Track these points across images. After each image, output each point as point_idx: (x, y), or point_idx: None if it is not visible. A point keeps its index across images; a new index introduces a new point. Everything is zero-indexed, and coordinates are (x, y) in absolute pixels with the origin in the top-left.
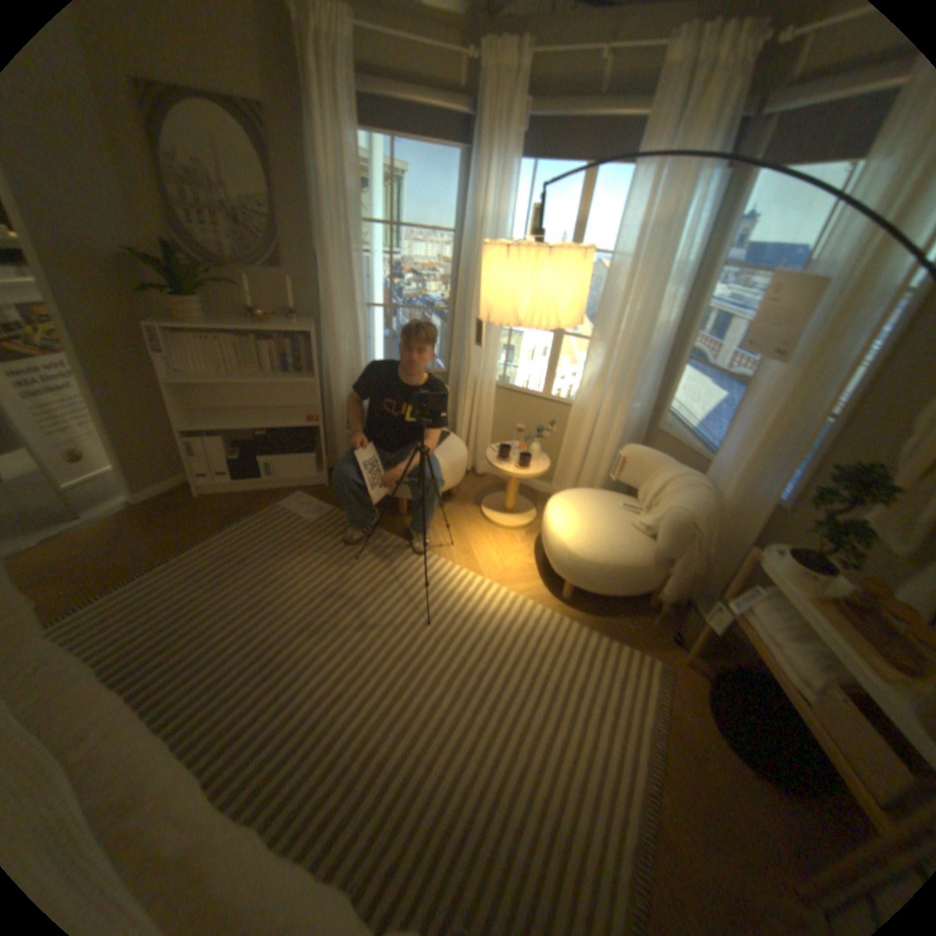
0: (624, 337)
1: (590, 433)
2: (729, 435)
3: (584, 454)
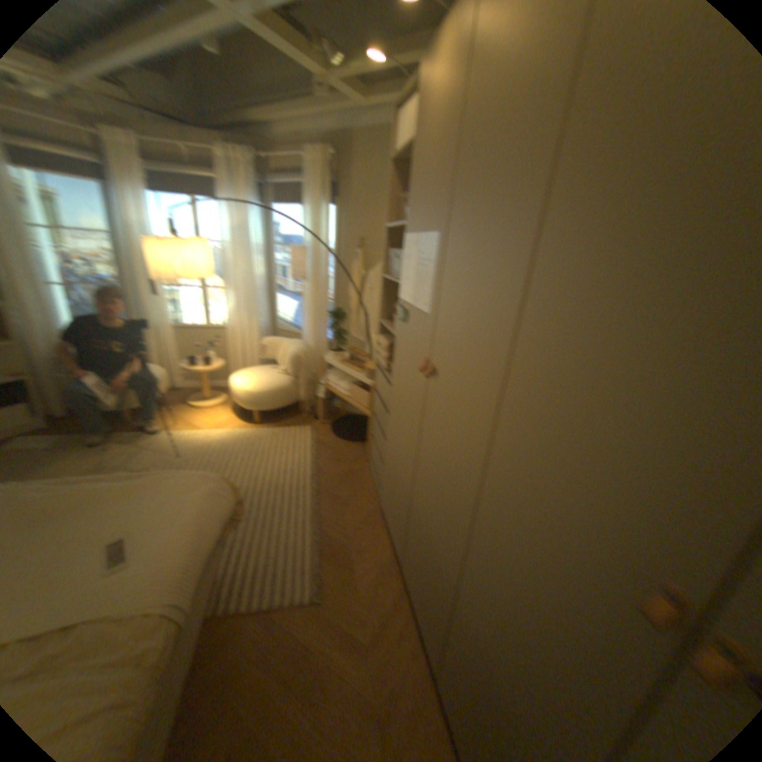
0: (240, 284)
1: (240, 338)
2: (303, 319)
3: (241, 352)
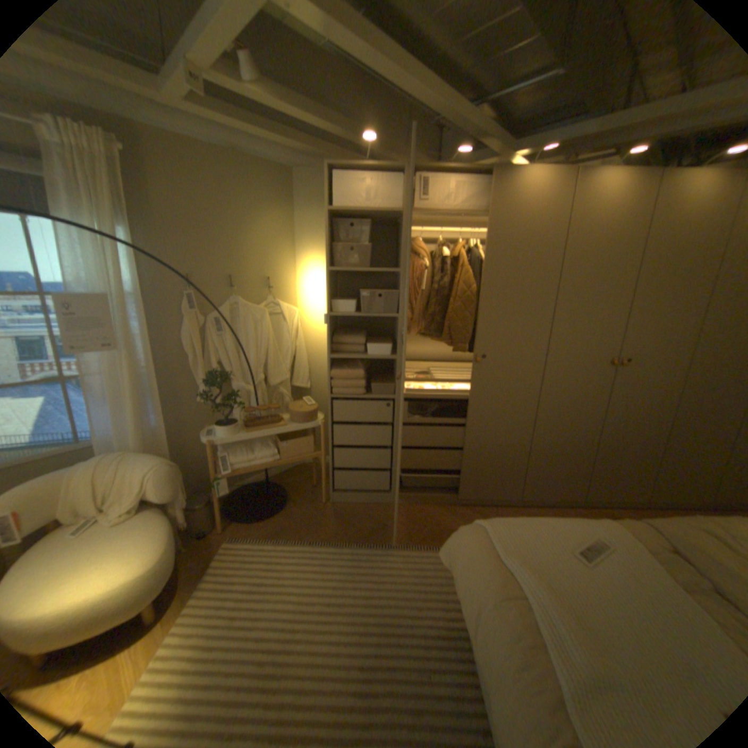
0: None
1: None
2: (77, 422)
3: None
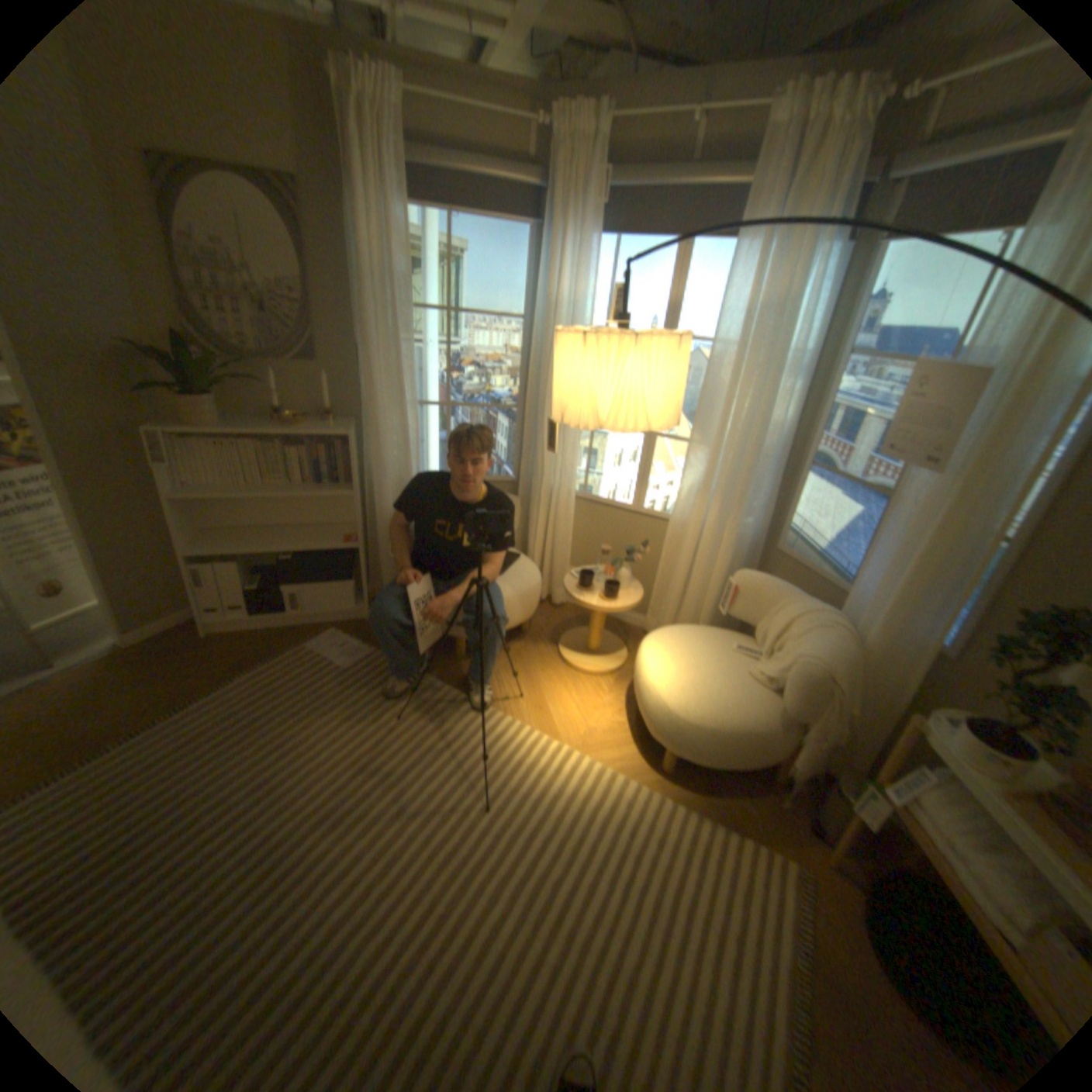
0: (731, 439)
1: (693, 554)
2: (869, 559)
3: (687, 581)
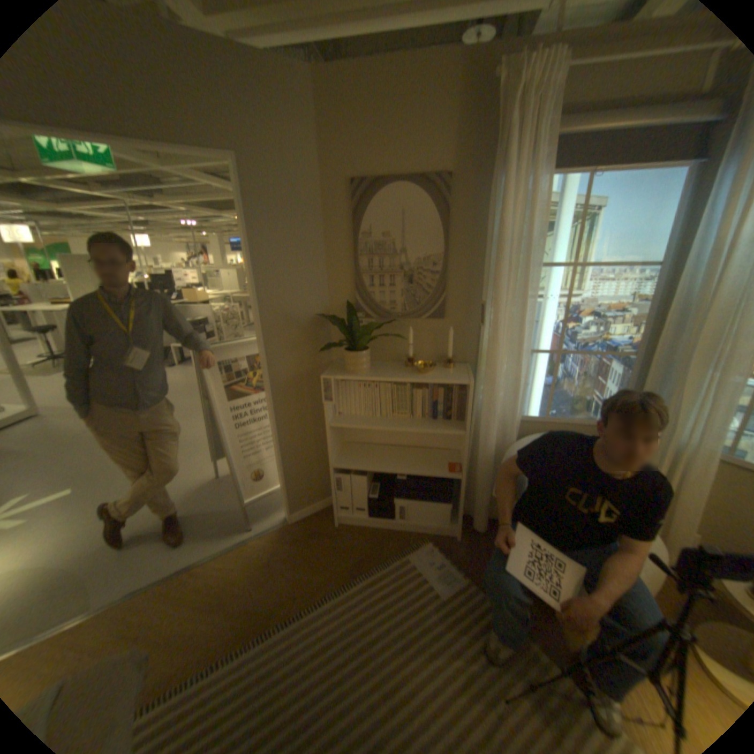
0: None
1: None
2: None
3: None
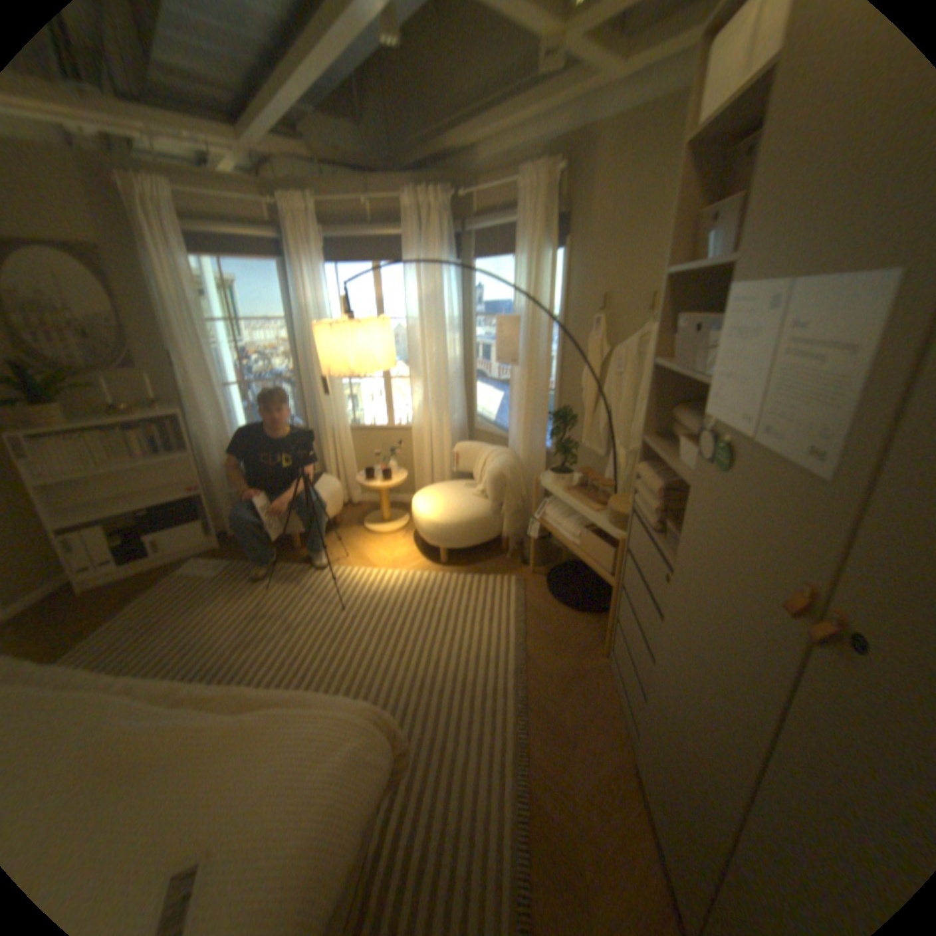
0: (431, 373)
1: (429, 445)
2: (512, 419)
3: (431, 462)
